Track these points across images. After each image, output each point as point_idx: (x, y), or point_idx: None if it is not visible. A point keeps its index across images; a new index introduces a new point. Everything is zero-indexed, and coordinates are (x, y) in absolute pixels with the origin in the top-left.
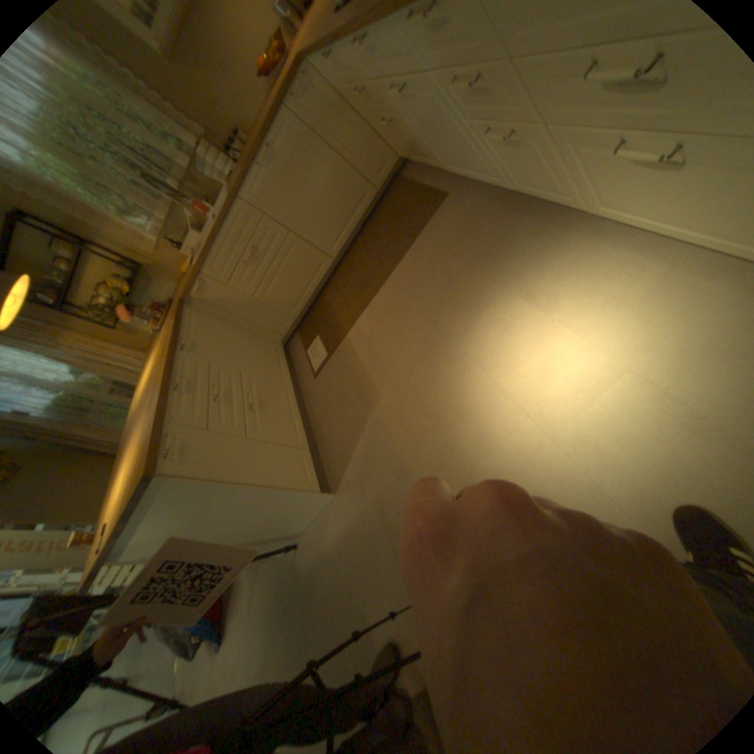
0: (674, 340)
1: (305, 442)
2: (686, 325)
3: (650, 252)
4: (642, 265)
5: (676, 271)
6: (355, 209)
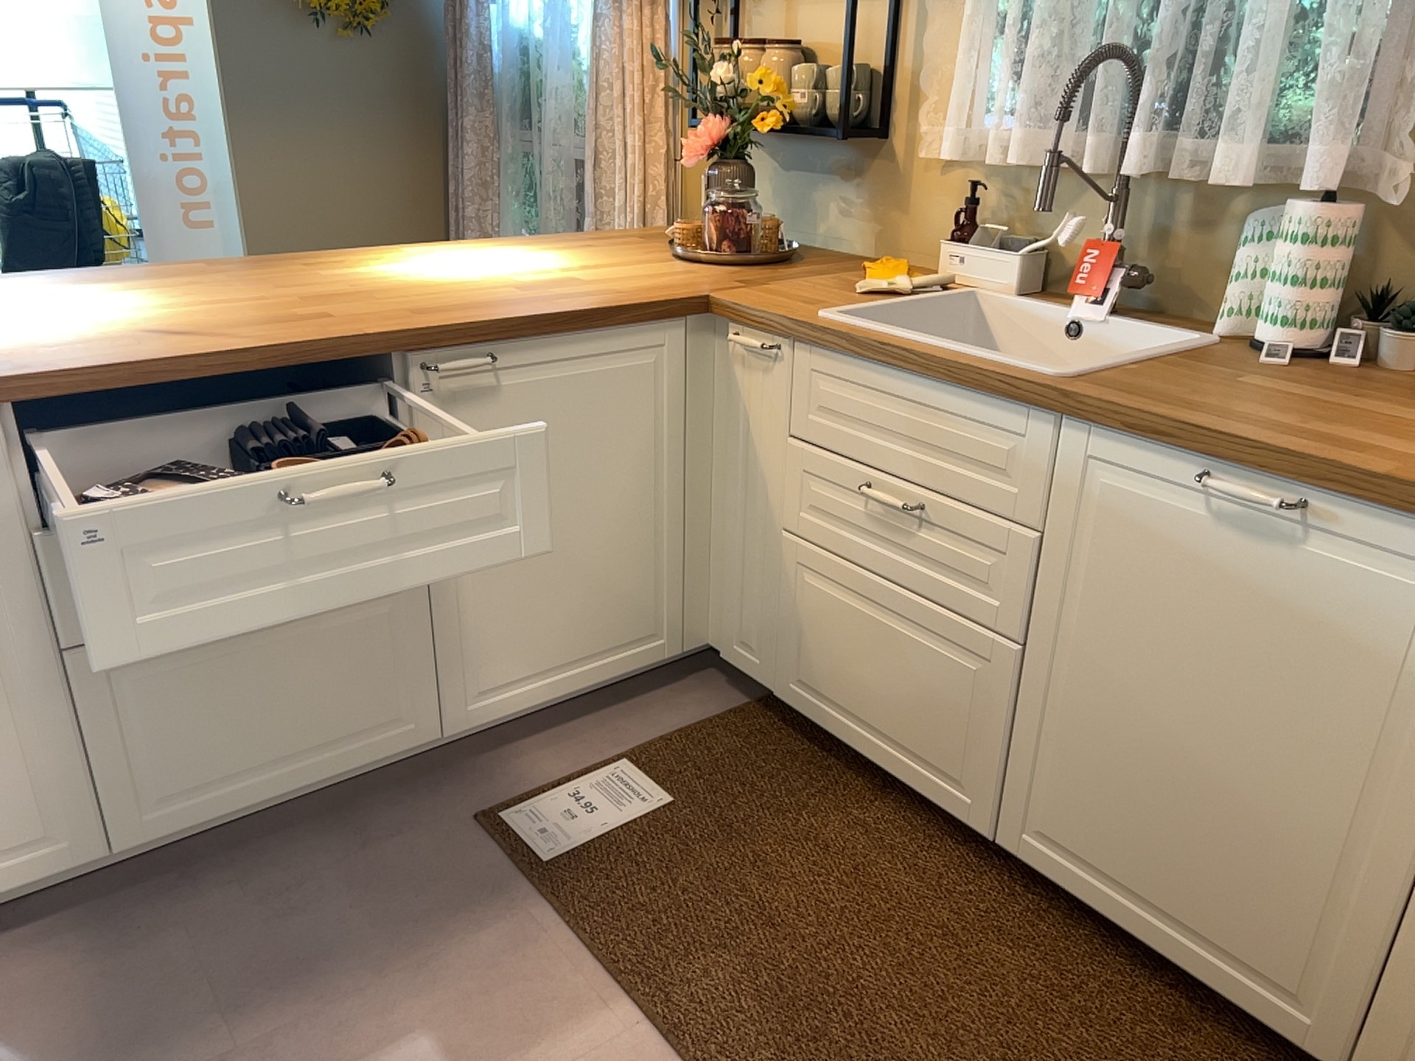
0: None
1: (141, 831)
2: None
3: None
4: None
5: None
6: (1209, 942)
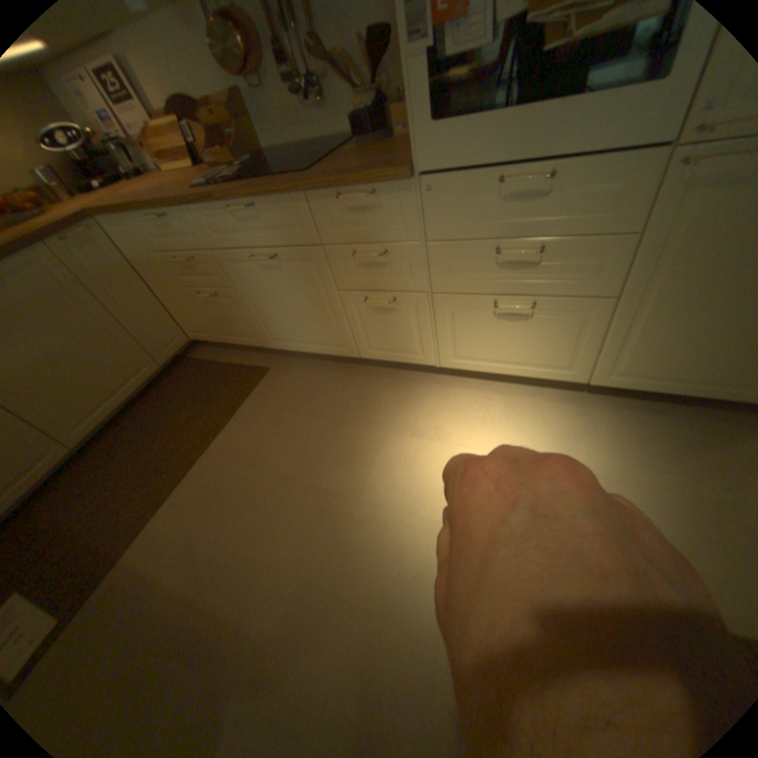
0: (544, 438)
1: None
2: (541, 427)
3: (485, 391)
4: (486, 399)
5: (509, 399)
6: (123, 383)
